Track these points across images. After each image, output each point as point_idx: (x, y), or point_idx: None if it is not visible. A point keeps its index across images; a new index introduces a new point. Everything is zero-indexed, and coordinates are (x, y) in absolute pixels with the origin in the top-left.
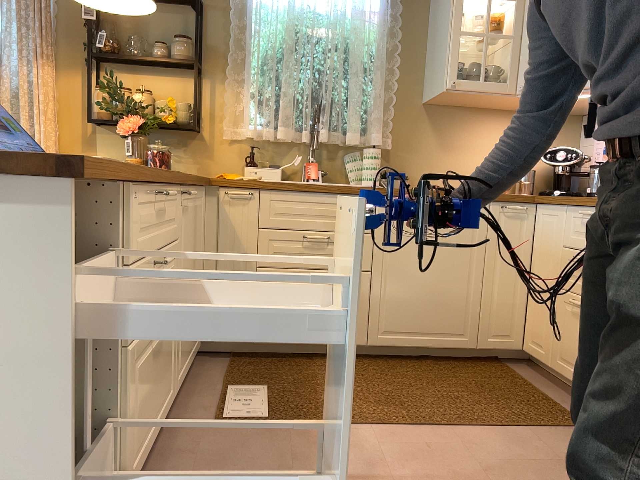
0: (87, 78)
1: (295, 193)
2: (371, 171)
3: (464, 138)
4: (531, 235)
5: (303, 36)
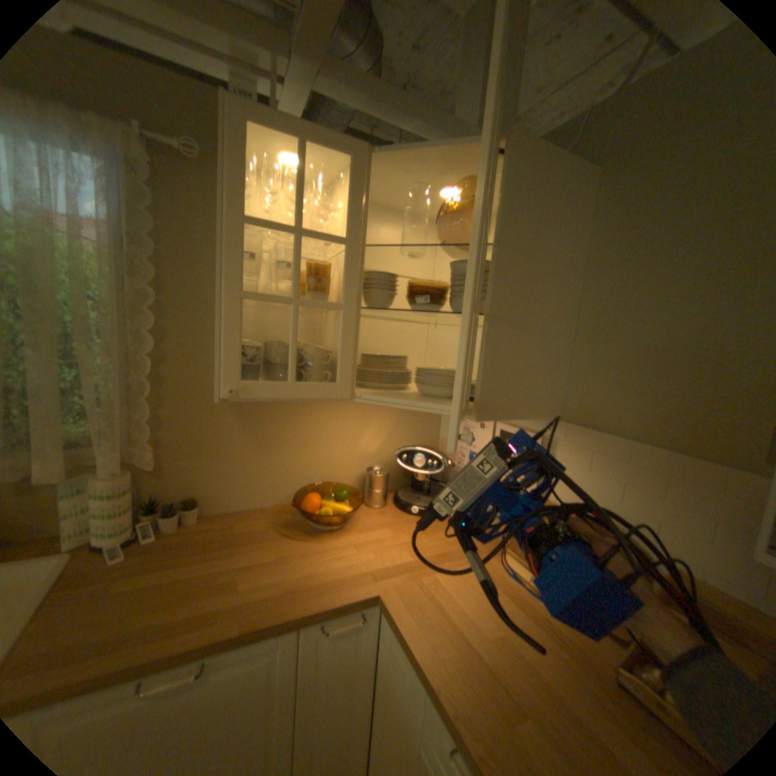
0: None
1: None
2: (101, 527)
3: (291, 432)
4: (375, 652)
5: None
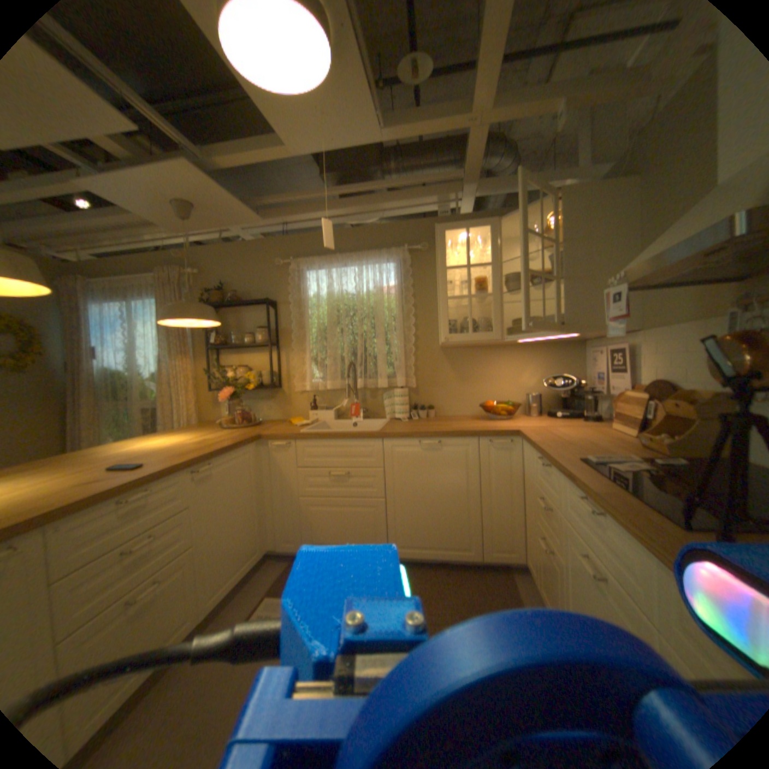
0: (210, 360)
1: (320, 440)
2: (398, 408)
3: (477, 372)
4: (520, 463)
5: (342, 312)
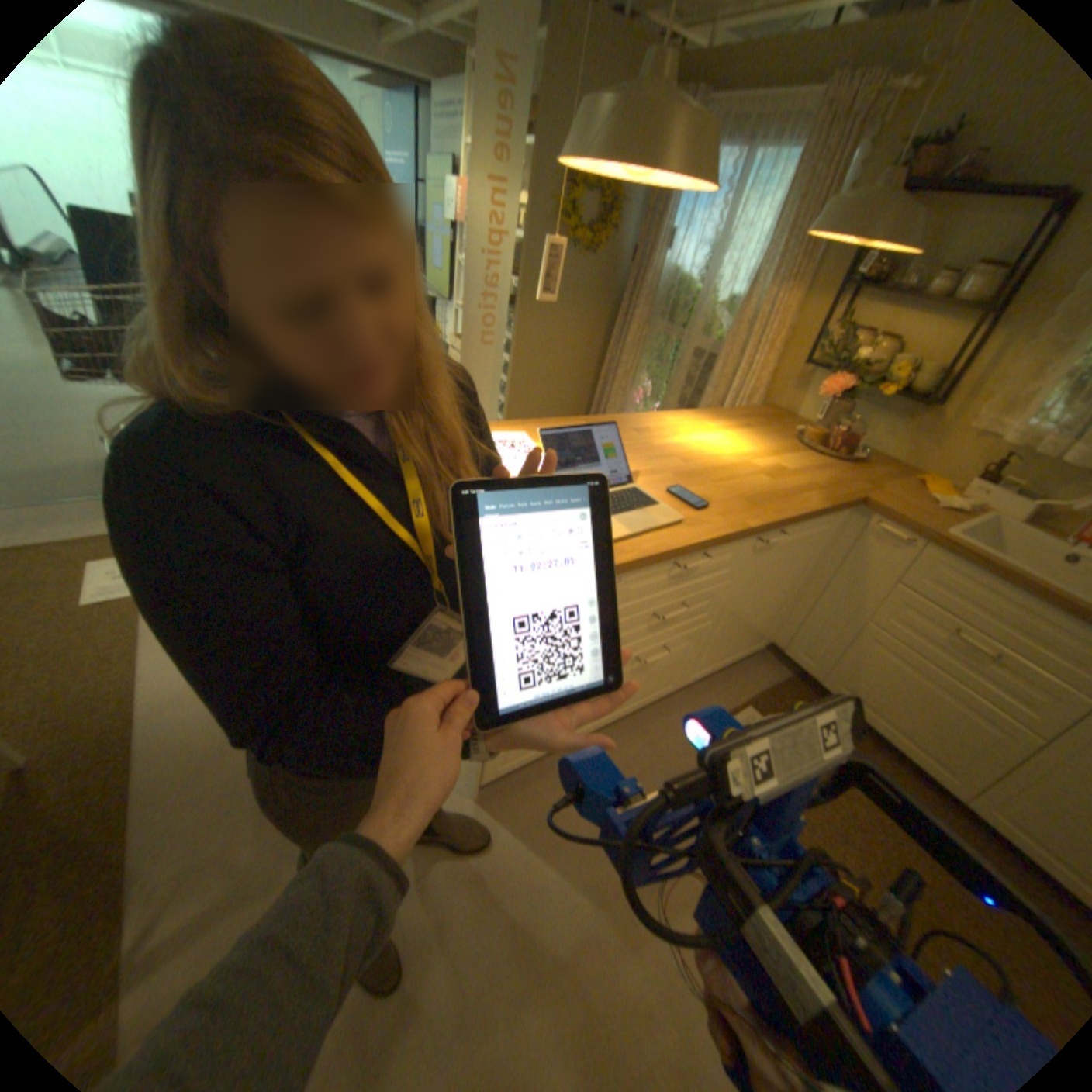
0: (834, 303)
1: (985, 575)
2: None
3: None
4: None
5: None
